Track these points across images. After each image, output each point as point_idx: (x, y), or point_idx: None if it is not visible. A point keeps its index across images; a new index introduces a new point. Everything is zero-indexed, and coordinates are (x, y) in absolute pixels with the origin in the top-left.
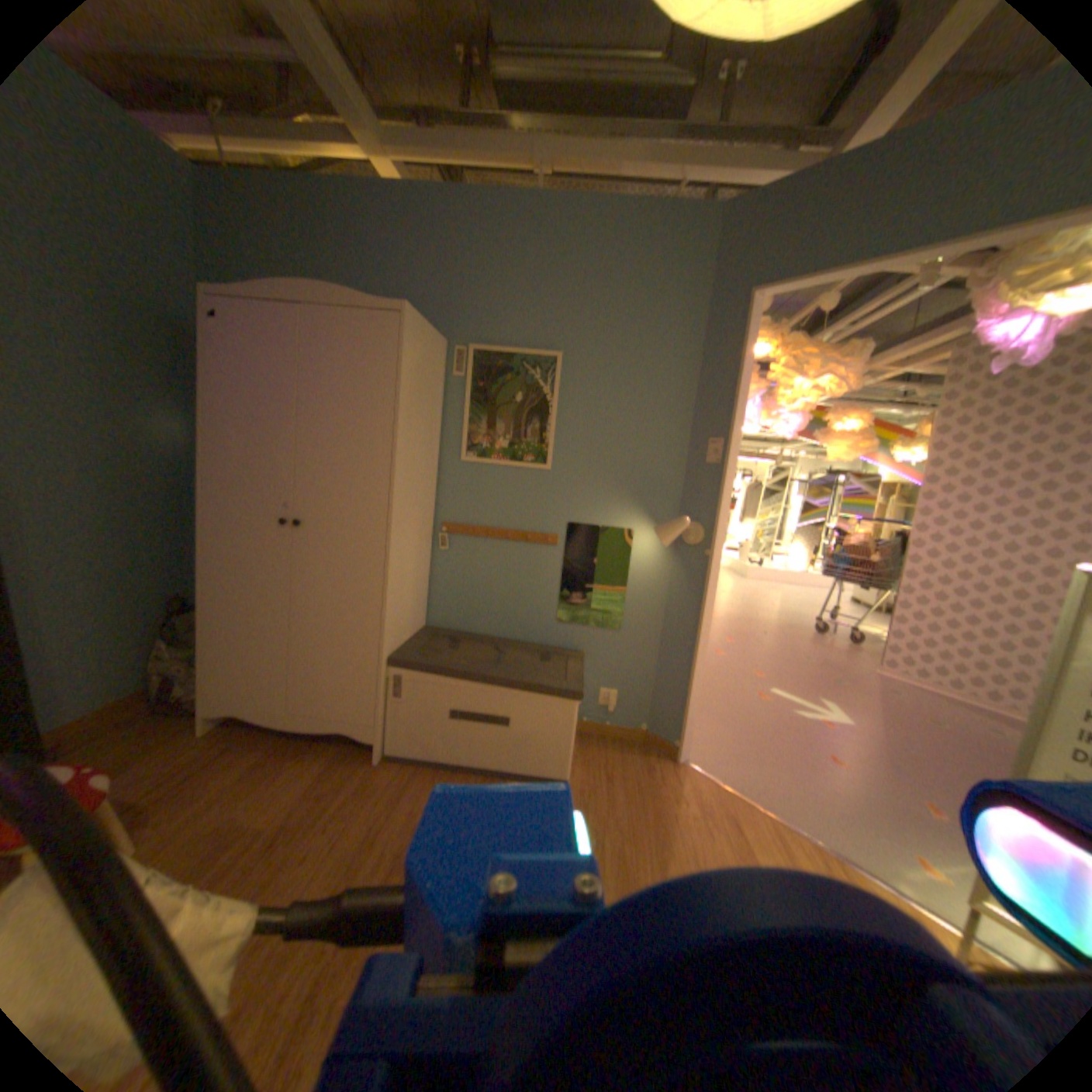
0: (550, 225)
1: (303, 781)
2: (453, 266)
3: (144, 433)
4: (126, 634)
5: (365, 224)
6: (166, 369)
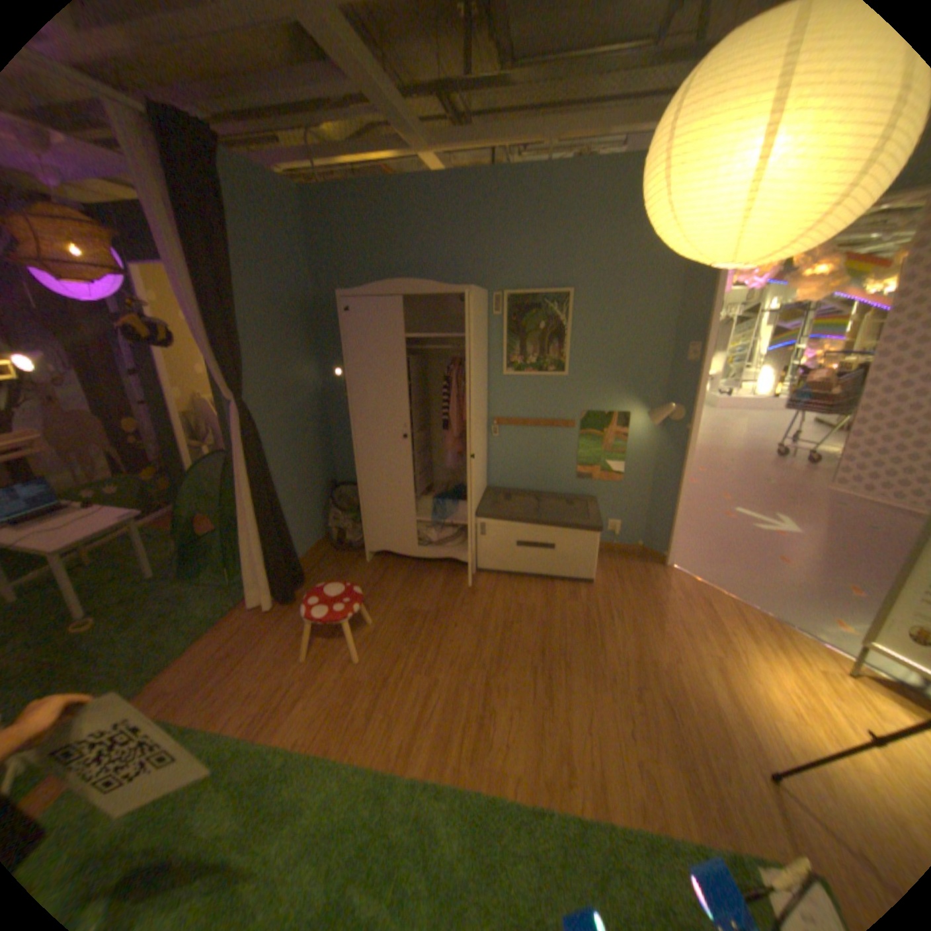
0: (559, 187)
1: (436, 584)
2: (487, 231)
3: (303, 382)
4: (313, 504)
5: (420, 208)
6: (306, 336)
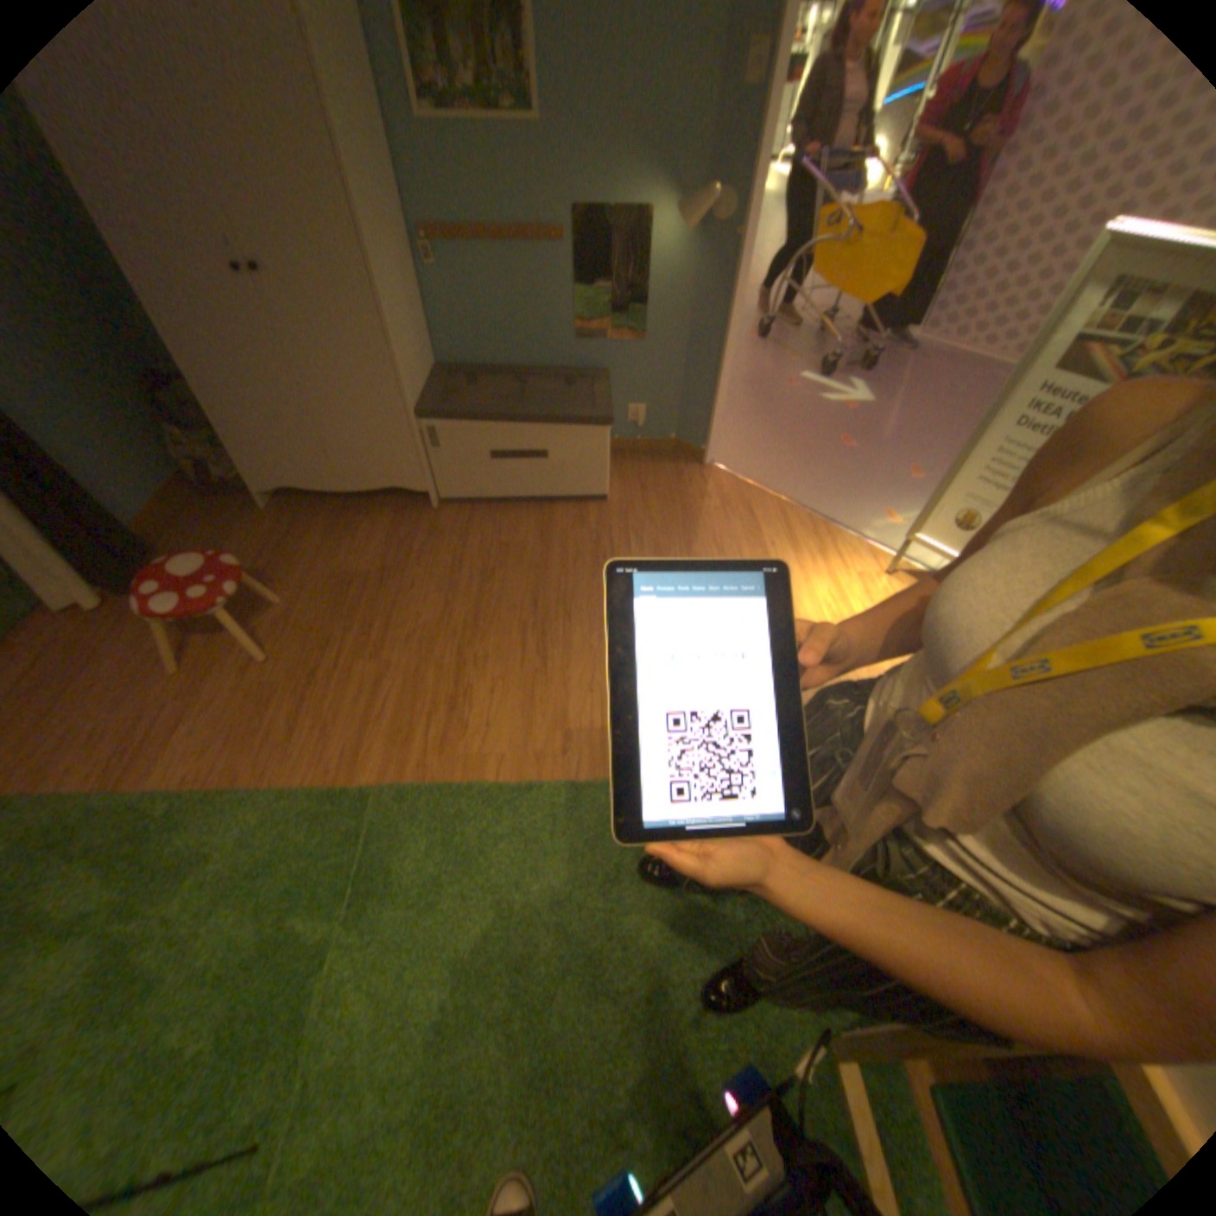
0: None
1: (378, 530)
2: None
3: None
4: (121, 422)
5: None
6: None
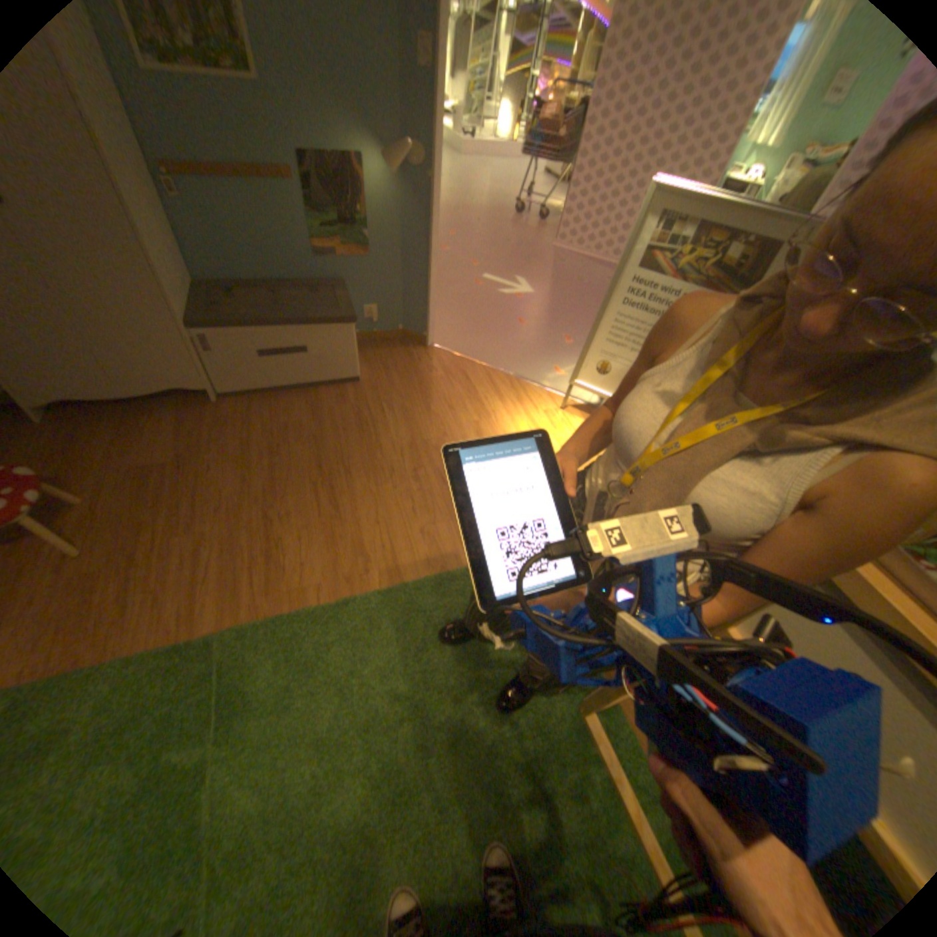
0: None
1: (164, 426)
2: None
3: None
4: None
5: None
6: None
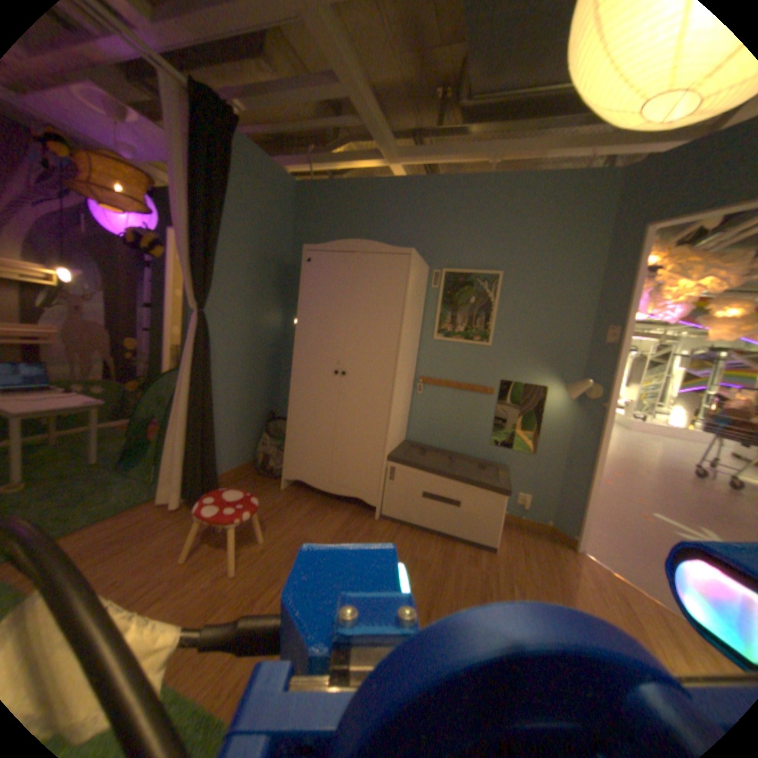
0: (498, 193)
1: (337, 521)
2: (434, 222)
3: (264, 322)
4: (248, 429)
5: (384, 202)
6: (276, 288)
